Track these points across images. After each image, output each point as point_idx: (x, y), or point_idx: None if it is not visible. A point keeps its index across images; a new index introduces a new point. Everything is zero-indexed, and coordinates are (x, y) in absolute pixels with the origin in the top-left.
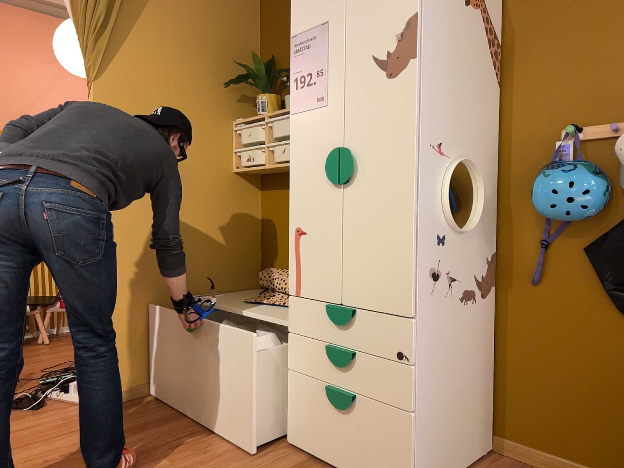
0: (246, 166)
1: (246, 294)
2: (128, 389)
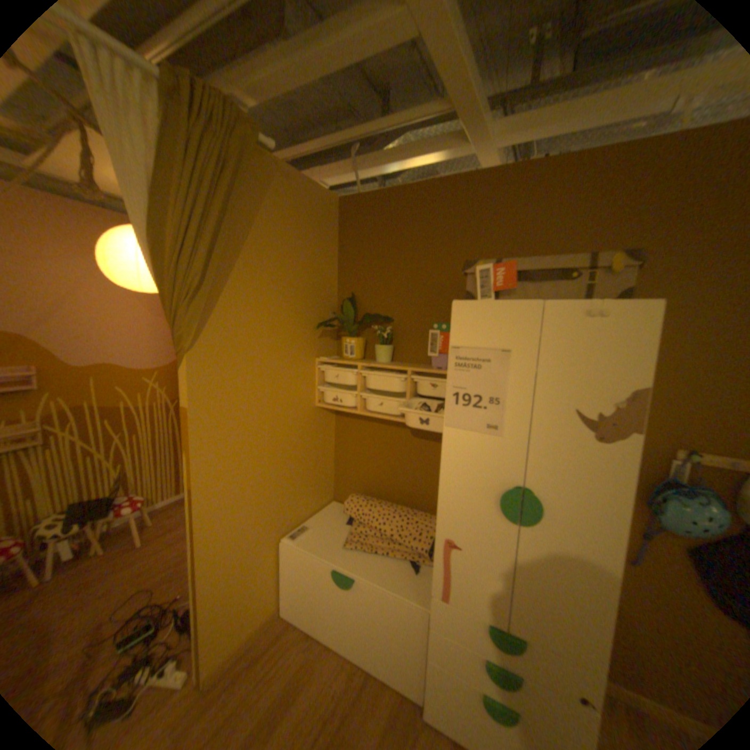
0: (333, 405)
1: (331, 519)
2: (232, 653)
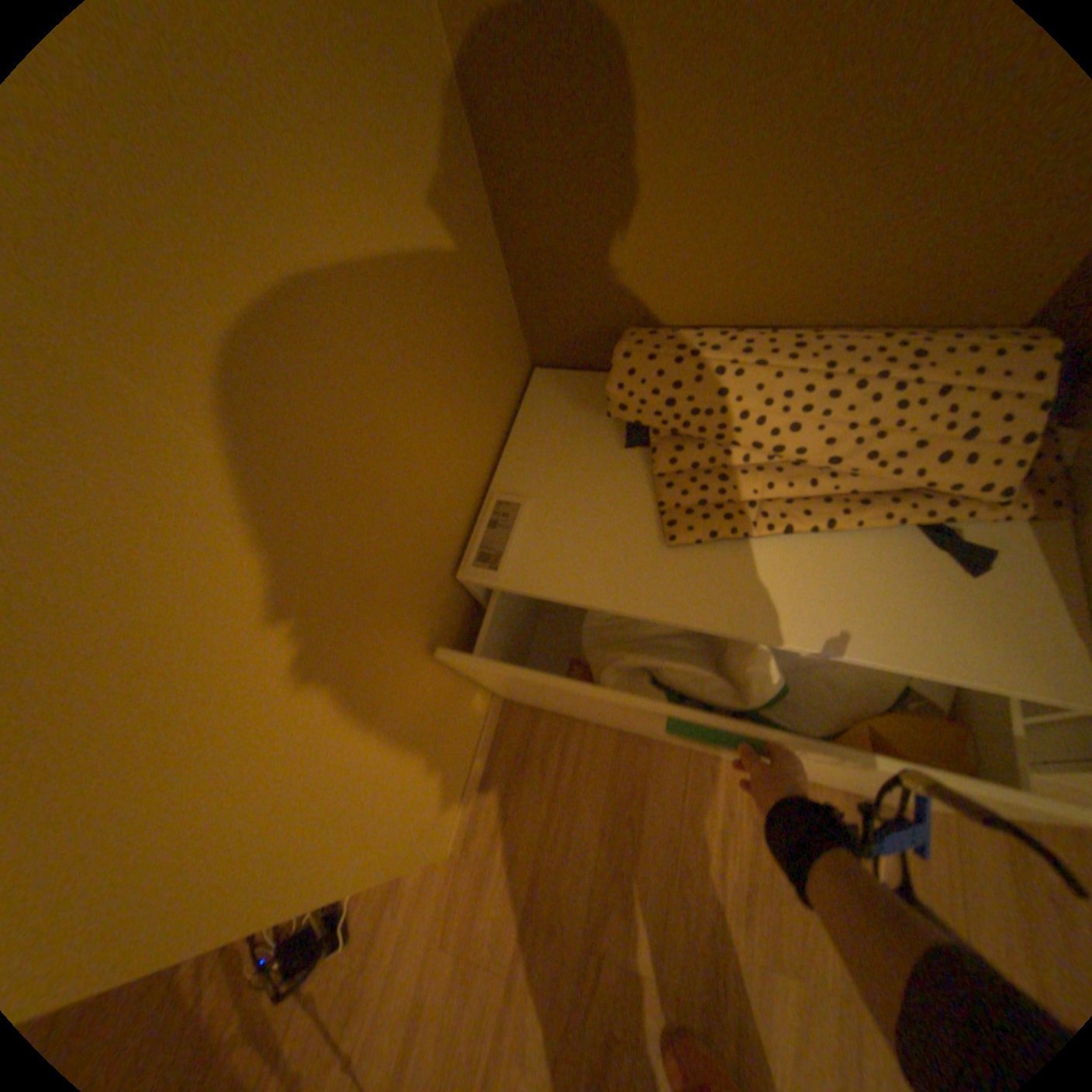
0: None
1: (563, 438)
2: (469, 779)
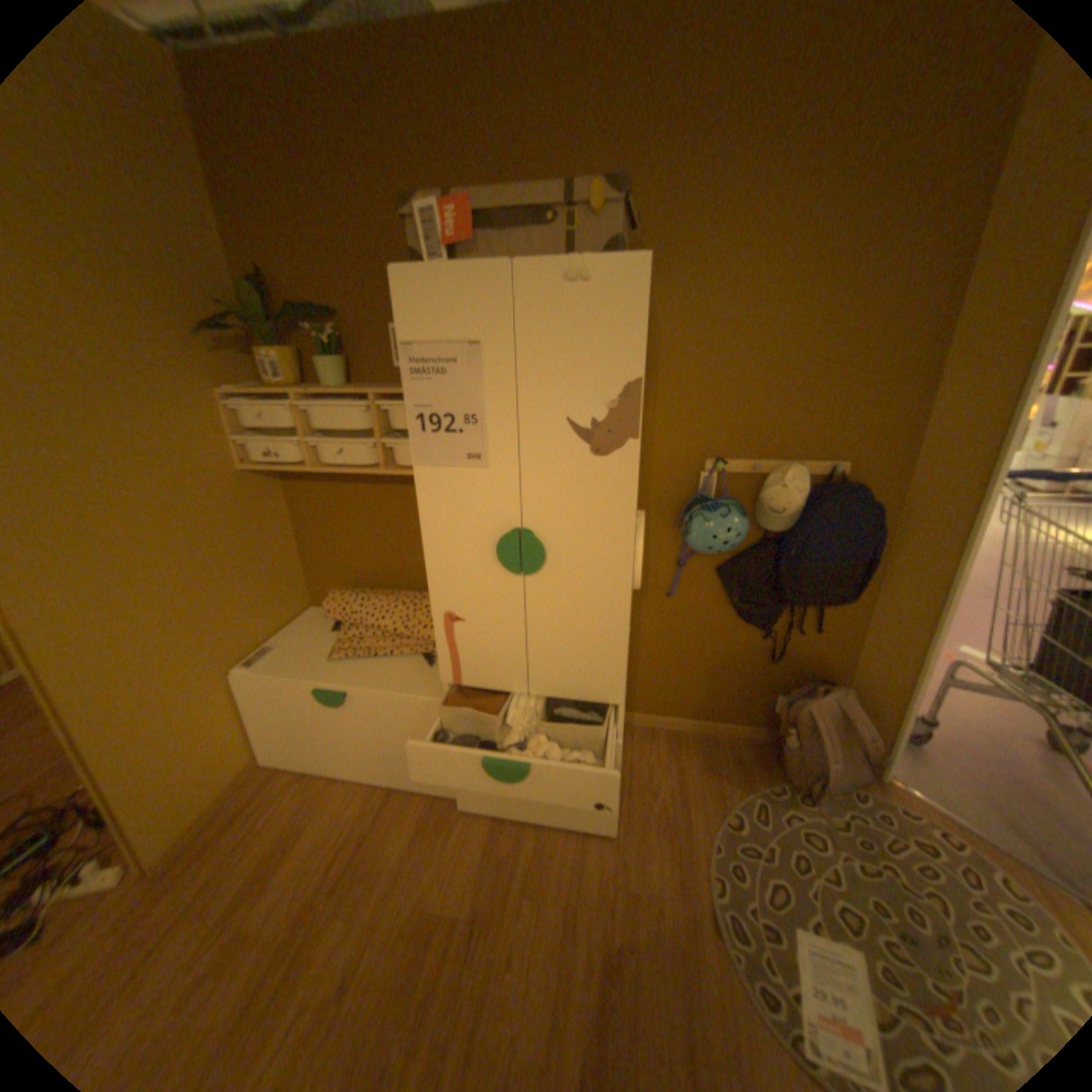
0: (265, 464)
1: (308, 630)
2: (189, 826)
